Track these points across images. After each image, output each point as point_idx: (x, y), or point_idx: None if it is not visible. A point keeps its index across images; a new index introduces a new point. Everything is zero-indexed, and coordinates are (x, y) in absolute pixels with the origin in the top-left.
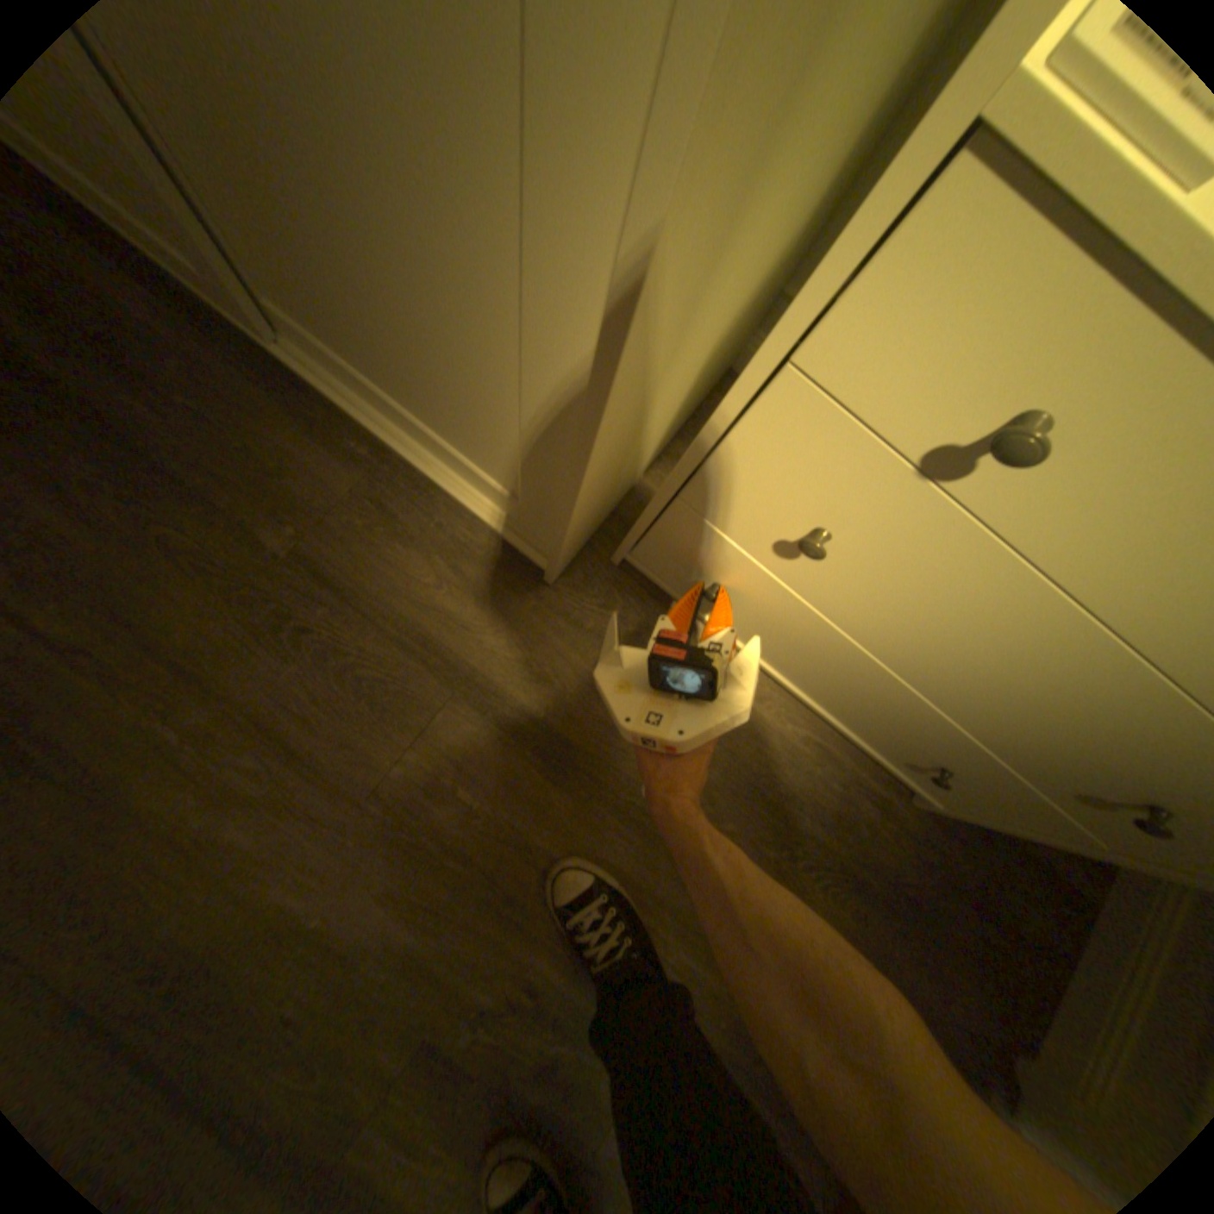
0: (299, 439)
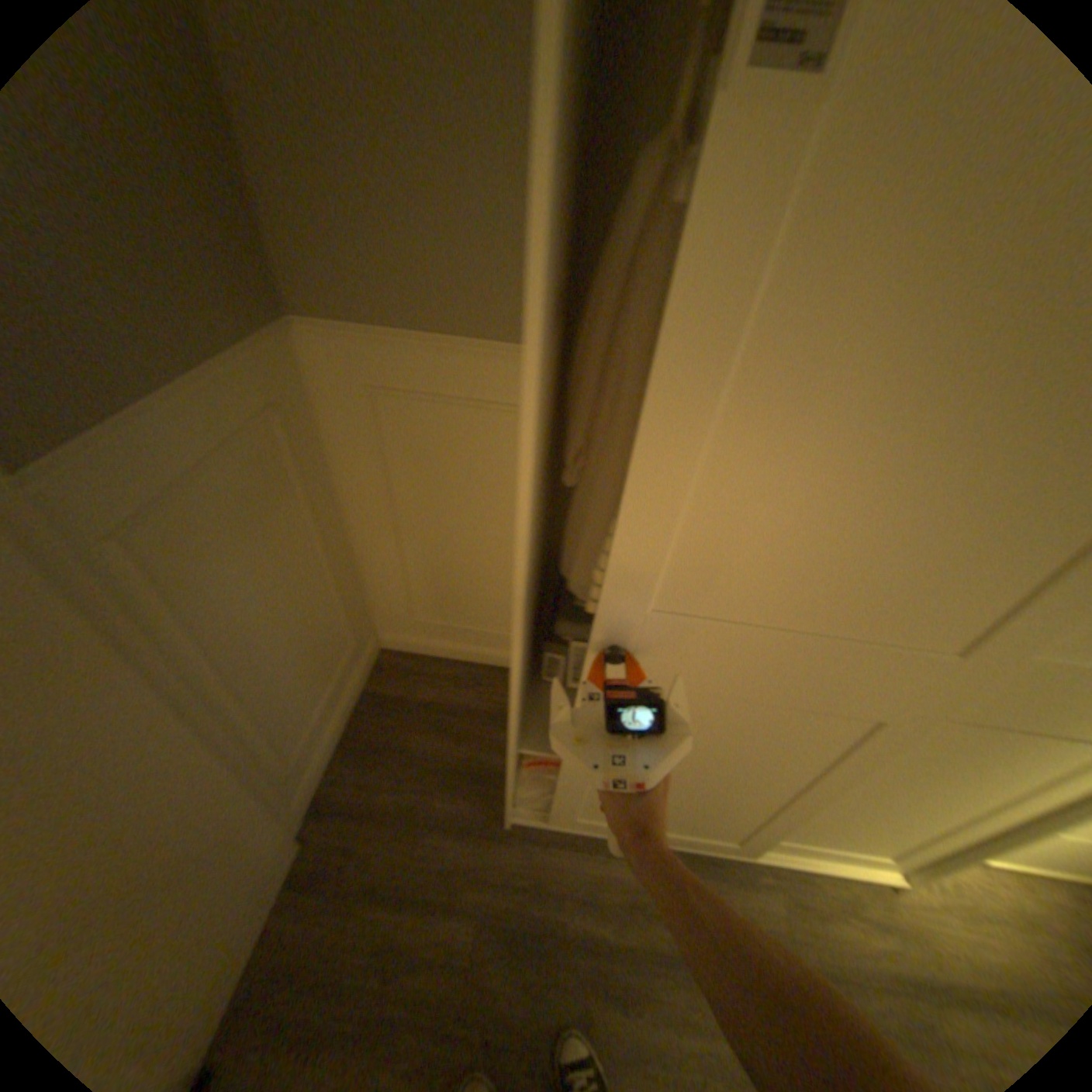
0: (745, 897)
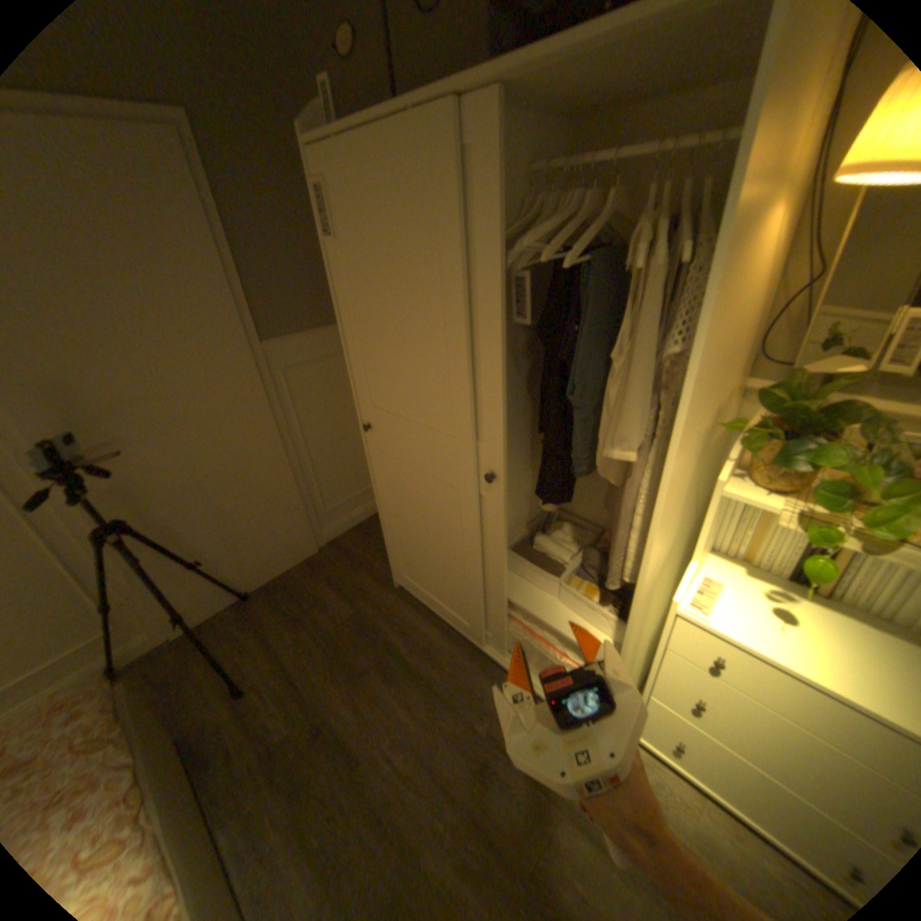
0: (488, 683)
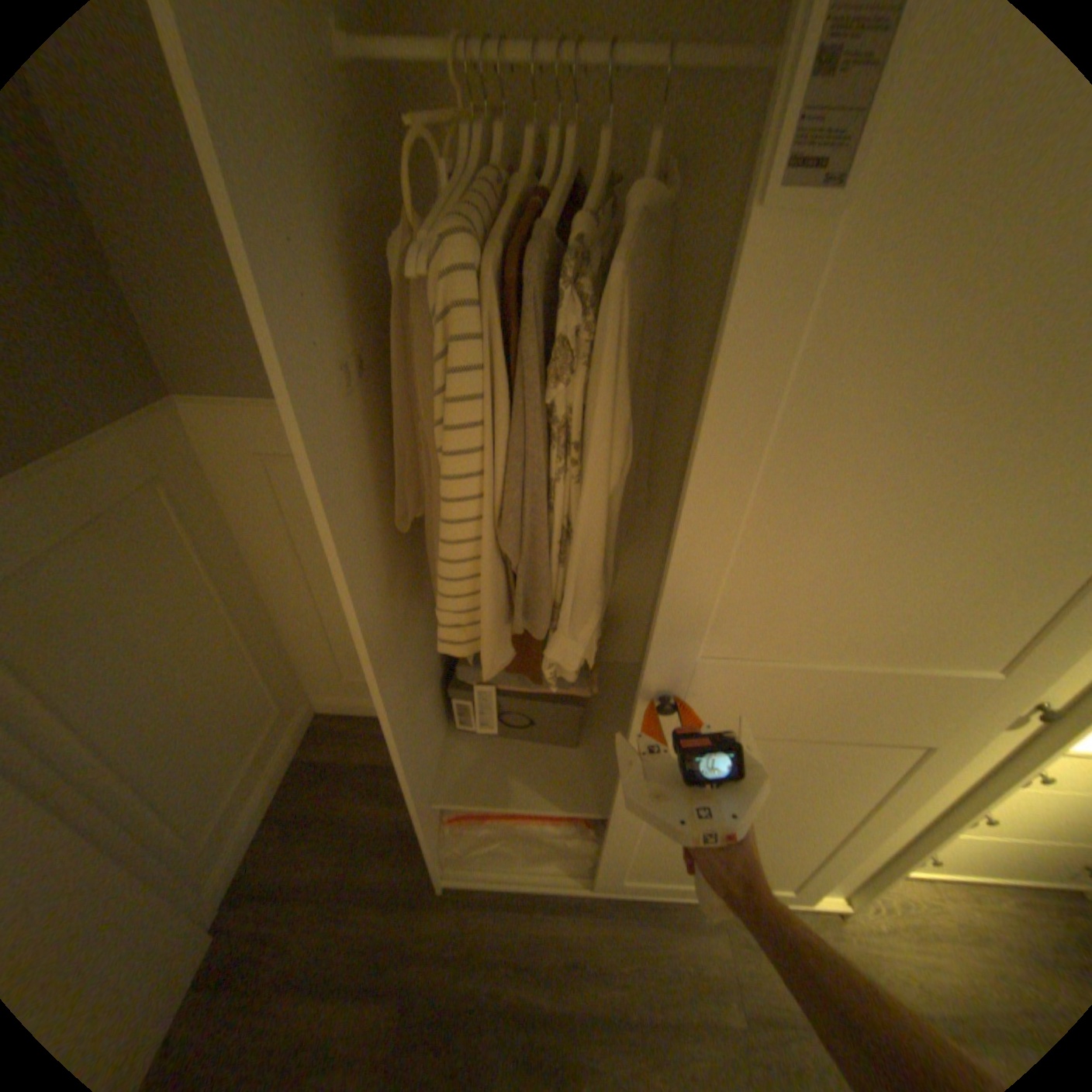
0: (687, 942)
